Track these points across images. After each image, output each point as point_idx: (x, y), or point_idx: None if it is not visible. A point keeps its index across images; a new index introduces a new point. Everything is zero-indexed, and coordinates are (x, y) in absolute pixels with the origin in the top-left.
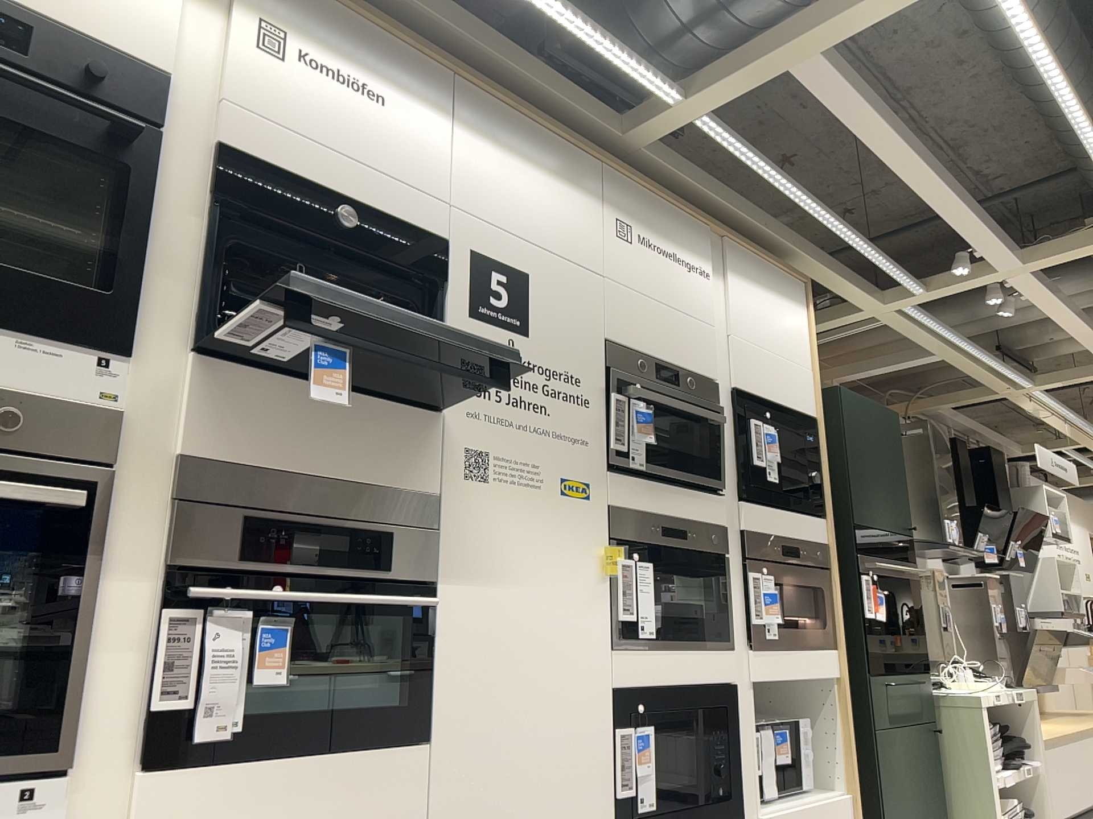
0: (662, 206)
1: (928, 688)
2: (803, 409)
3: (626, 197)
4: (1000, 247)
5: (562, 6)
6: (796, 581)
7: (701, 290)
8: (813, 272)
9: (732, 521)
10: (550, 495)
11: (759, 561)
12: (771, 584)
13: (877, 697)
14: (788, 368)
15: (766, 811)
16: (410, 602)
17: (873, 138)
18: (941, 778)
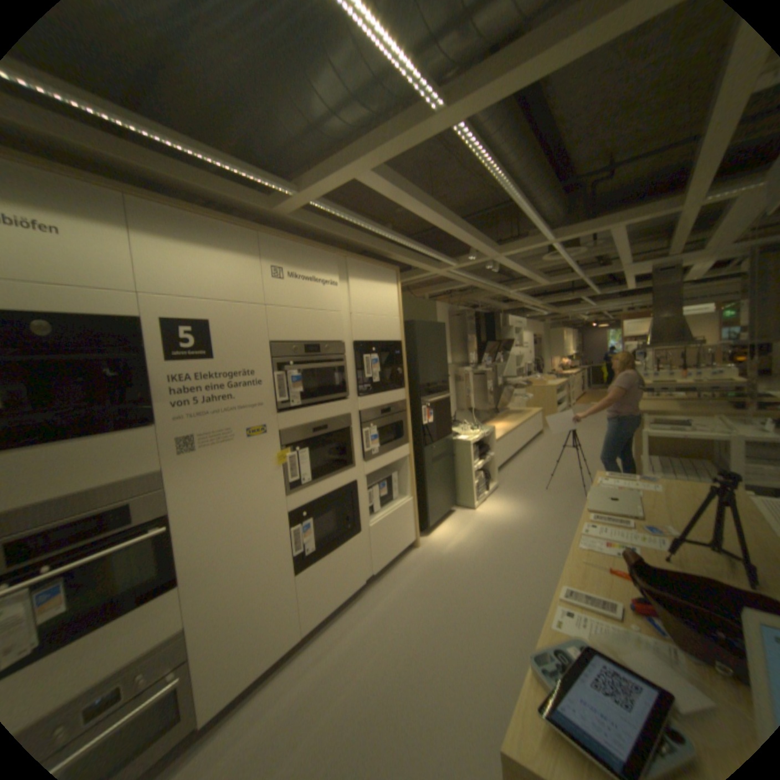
0: (303, 250)
1: (450, 441)
2: (393, 340)
3: (276, 252)
4: (490, 249)
5: (183, 144)
6: (388, 424)
7: (332, 295)
8: (403, 261)
9: (354, 409)
10: (239, 441)
11: (369, 421)
12: (374, 431)
13: (426, 455)
14: (386, 321)
15: (372, 521)
16: (145, 538)
17: (415, 210)
18: (454, 472)
